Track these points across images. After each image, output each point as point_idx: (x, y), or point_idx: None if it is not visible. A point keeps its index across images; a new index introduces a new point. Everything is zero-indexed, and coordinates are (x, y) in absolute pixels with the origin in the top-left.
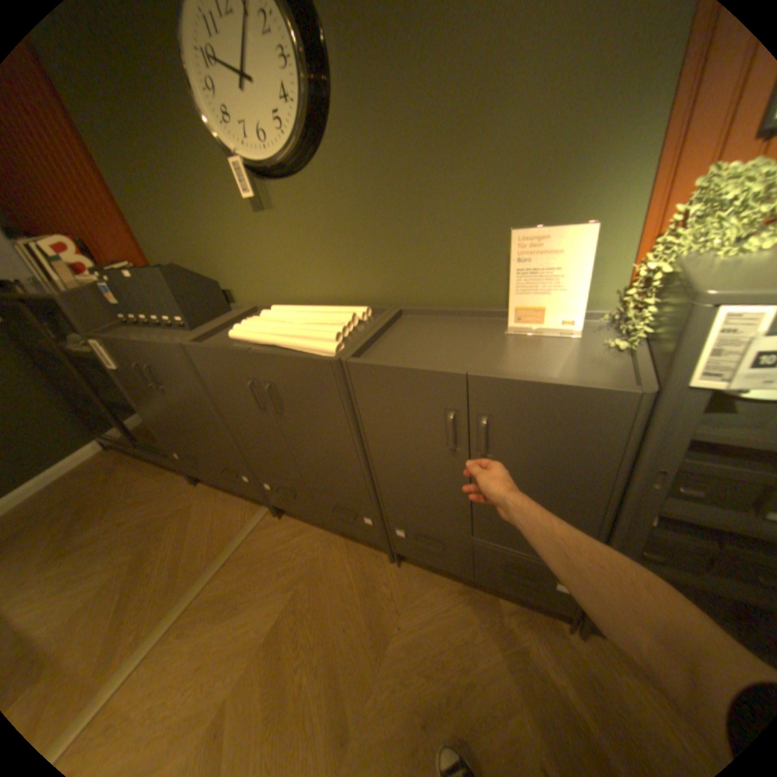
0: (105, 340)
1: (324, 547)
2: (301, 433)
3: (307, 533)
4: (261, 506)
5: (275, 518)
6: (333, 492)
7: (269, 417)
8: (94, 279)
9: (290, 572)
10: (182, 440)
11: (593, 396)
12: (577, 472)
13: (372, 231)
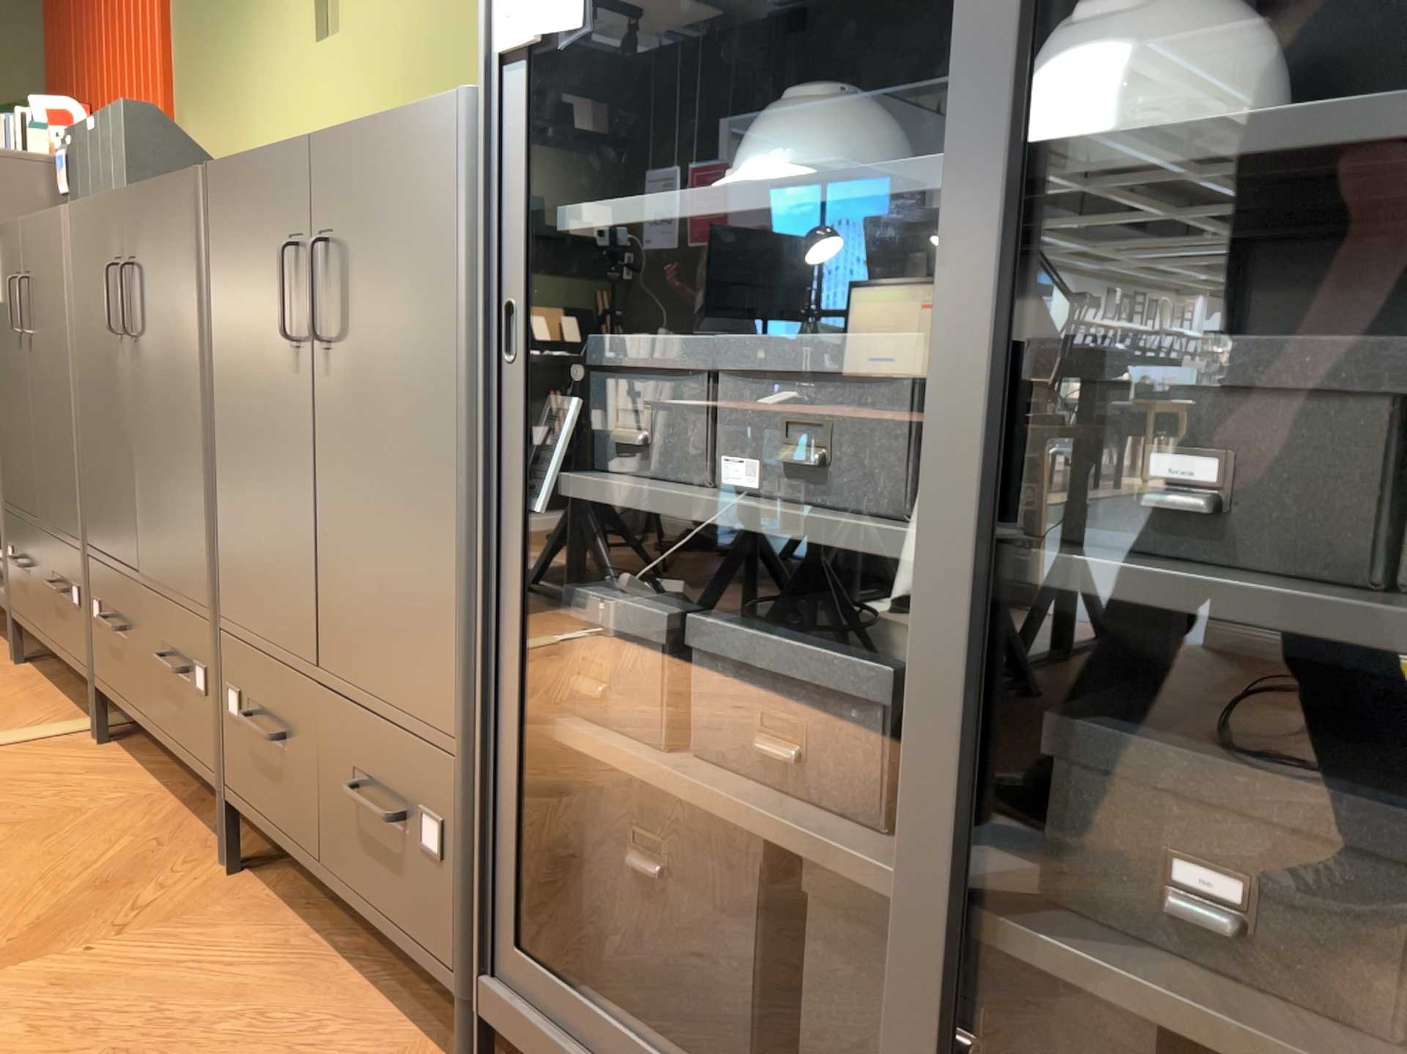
0: (1, 235)
1: (124, 805)
2: (150, 393)
3: (122, 779)
4: (91, 719)
5: (93, 739)
6: (167, 586)
7: (123, 363)
8: (58, 149)
9: (5, 814)
10: (26, 493)
11: (419, 119)
12: (419, 344)
13: (446, 55)
